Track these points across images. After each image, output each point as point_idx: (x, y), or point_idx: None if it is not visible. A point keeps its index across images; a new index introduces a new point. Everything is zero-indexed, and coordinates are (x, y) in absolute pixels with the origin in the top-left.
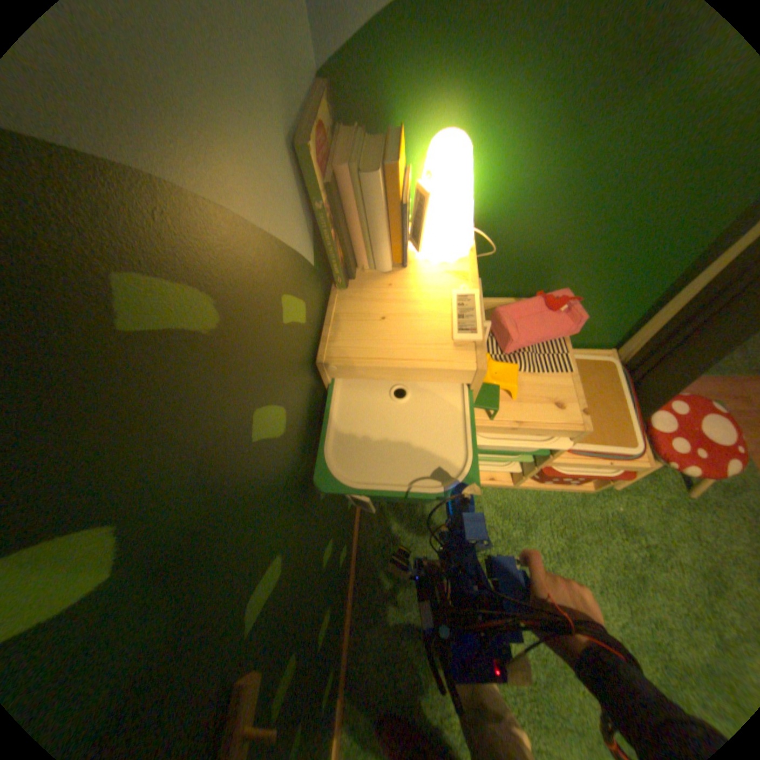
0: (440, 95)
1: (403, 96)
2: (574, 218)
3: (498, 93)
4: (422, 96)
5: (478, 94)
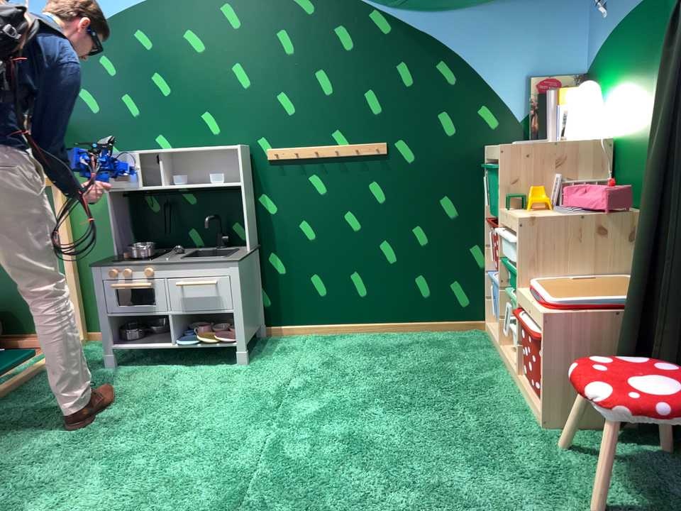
0: (606, 76)
1: (599, 78)
2: (648, 136)
3: (619, 71)
4: (603, 77)
5: (614, 73)
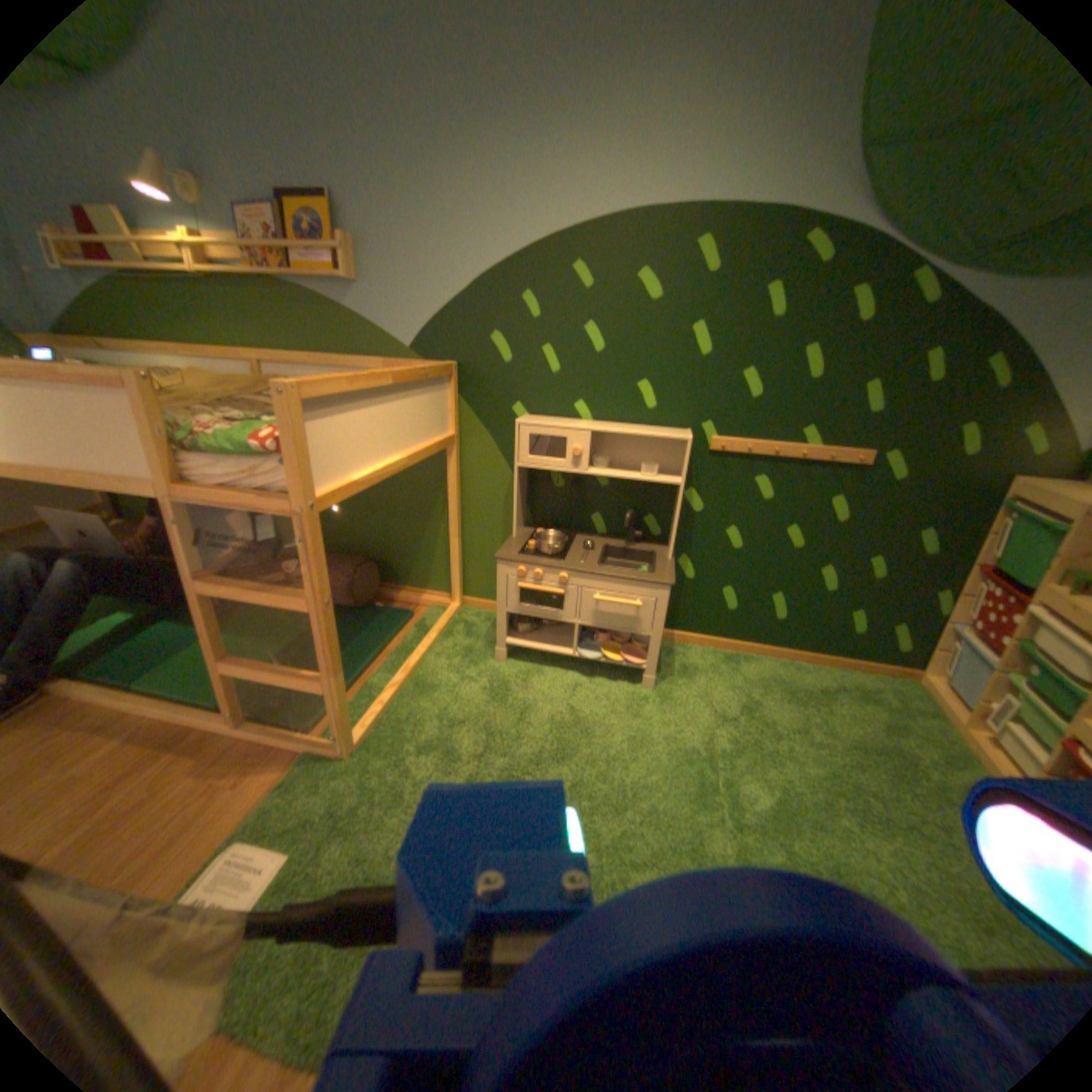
0: None
1: None
2: None
3: None
4: None
5: None
